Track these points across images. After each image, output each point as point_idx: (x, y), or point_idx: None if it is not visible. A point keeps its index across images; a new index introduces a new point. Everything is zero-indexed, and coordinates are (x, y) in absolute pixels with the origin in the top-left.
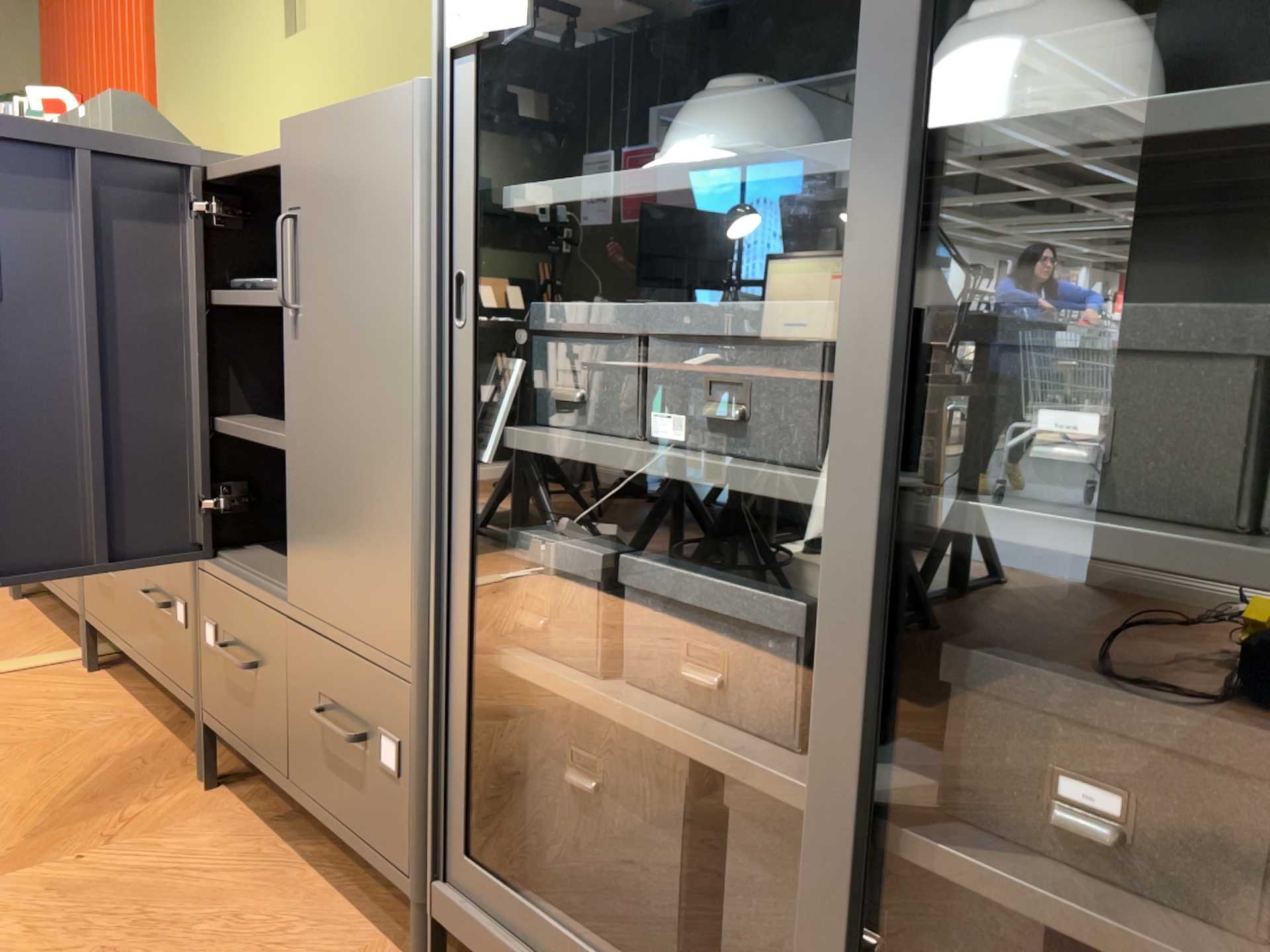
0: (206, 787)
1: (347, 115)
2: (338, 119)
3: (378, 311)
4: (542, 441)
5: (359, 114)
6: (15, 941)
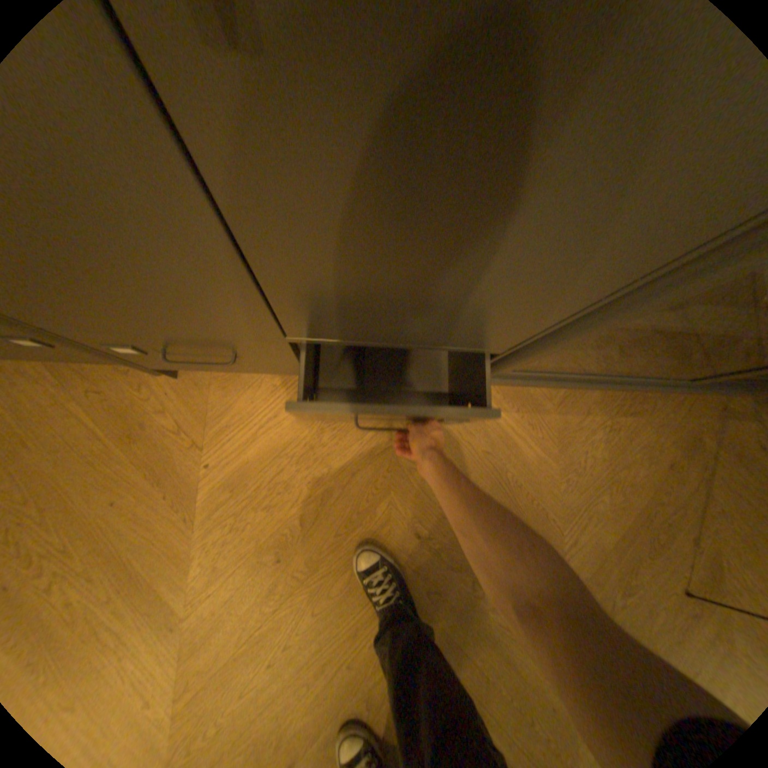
0: (171, 377)
1: None
2: None
3: None
4: None
5: None
6: (262, 514)
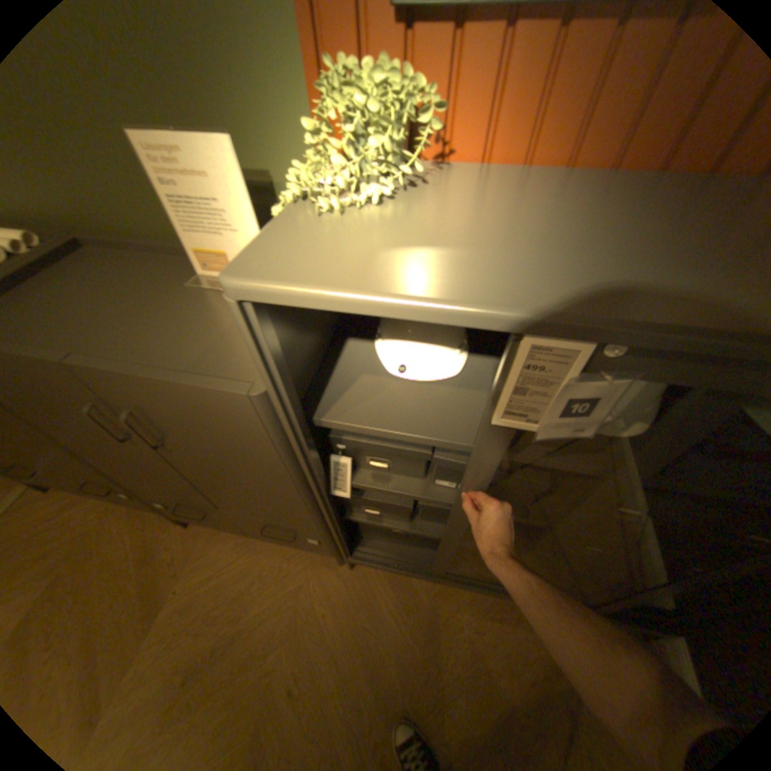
0: (182, 527)
1: (162, 386)
2: (151, 386)
3: (250, 463)
4: (373, 489)
5: (178, 391)
6: (189, 640)
